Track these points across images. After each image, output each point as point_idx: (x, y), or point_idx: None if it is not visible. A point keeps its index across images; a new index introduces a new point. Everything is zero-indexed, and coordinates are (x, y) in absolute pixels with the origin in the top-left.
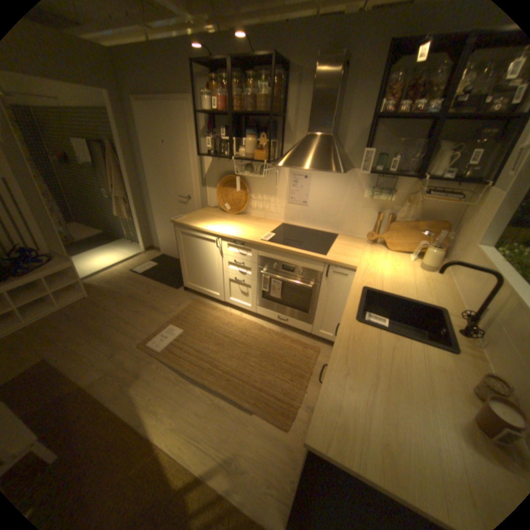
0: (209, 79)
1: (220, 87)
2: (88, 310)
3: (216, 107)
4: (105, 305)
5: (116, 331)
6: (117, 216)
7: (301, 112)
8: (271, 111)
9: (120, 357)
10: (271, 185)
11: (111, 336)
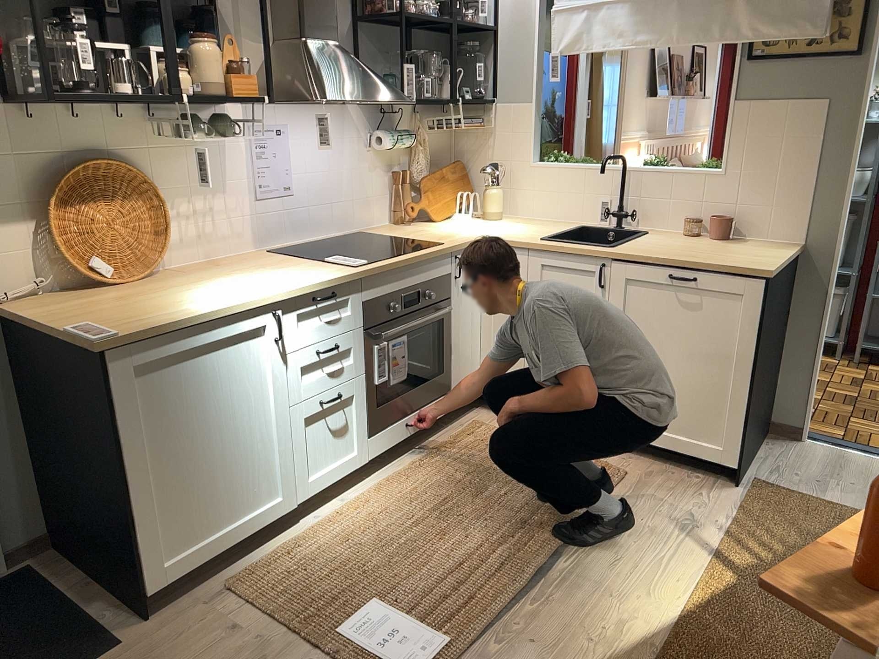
0: None
1: None
2: None
3: None
4: None
5: None
6: None
7: None
8: None
9: None
10: (211, 167)
11: None
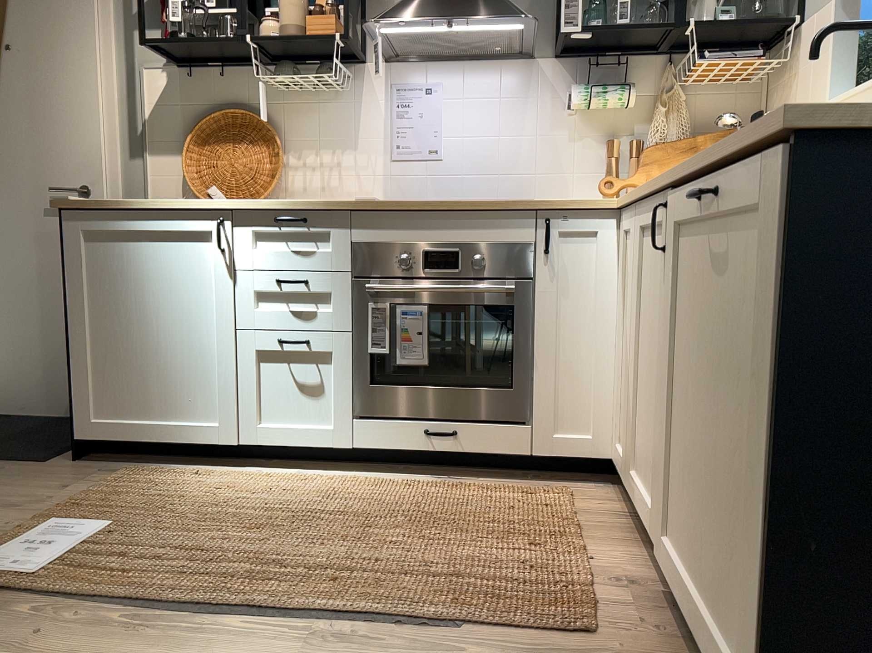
0: None
1: None
2: None
3: None
4: None
5: None
6: None
7: None
8: None
9: None
10: (342, 122)
11: None
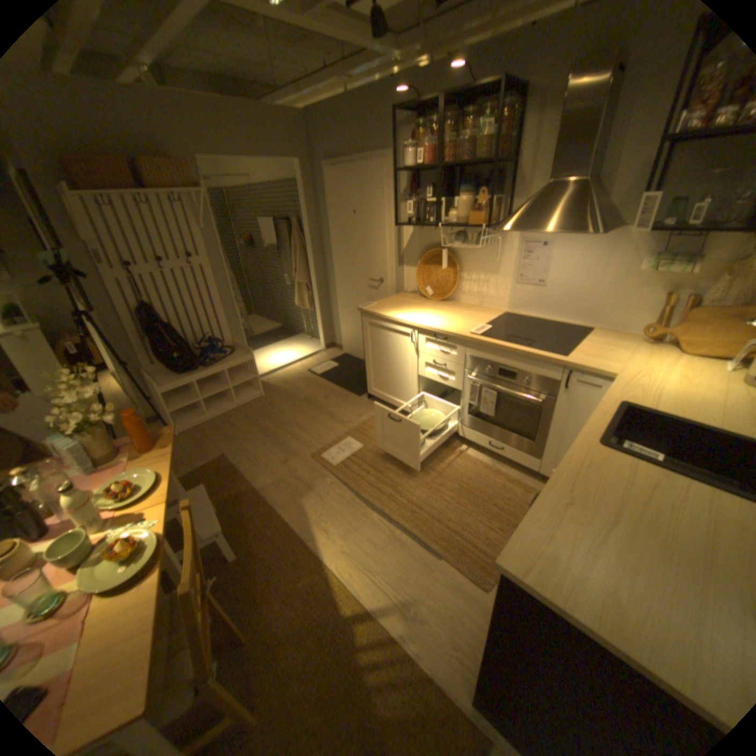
0: (415, 126)
1: (429, 134)
2: (264, 411)
3: (422, 161)
4: (280, 406)
5: (290, 436)
6: (298, 307)
7: (541, 151)
8: (496, 156)
9: (293, 464)
10: (492, 258)
11: (286, 441)
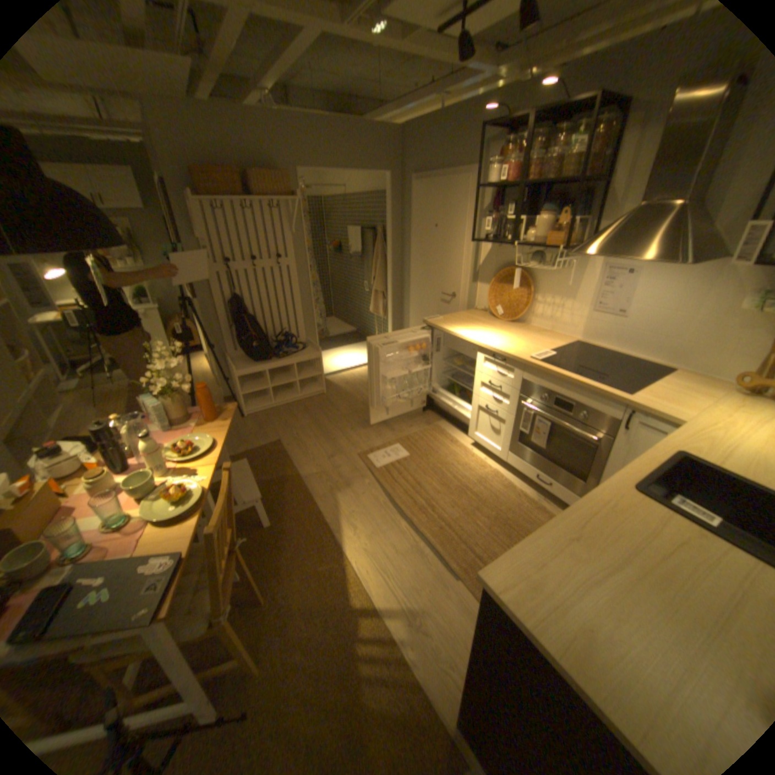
0: (506, 142)
1: (518, 151)
2: (324, 407)
3: (509, 177)
4: (339, 405)
5: (342, 433)
6: (373, 313)
7: (639, 170)
8: (586, 175)
9: (339, 460)
10: (570, 282)
11: (337, 437)
